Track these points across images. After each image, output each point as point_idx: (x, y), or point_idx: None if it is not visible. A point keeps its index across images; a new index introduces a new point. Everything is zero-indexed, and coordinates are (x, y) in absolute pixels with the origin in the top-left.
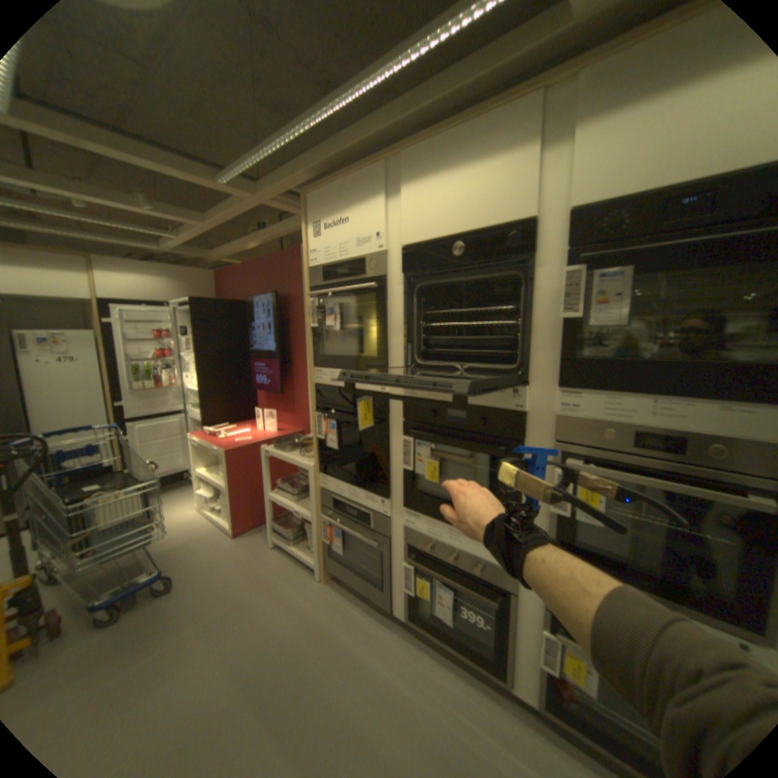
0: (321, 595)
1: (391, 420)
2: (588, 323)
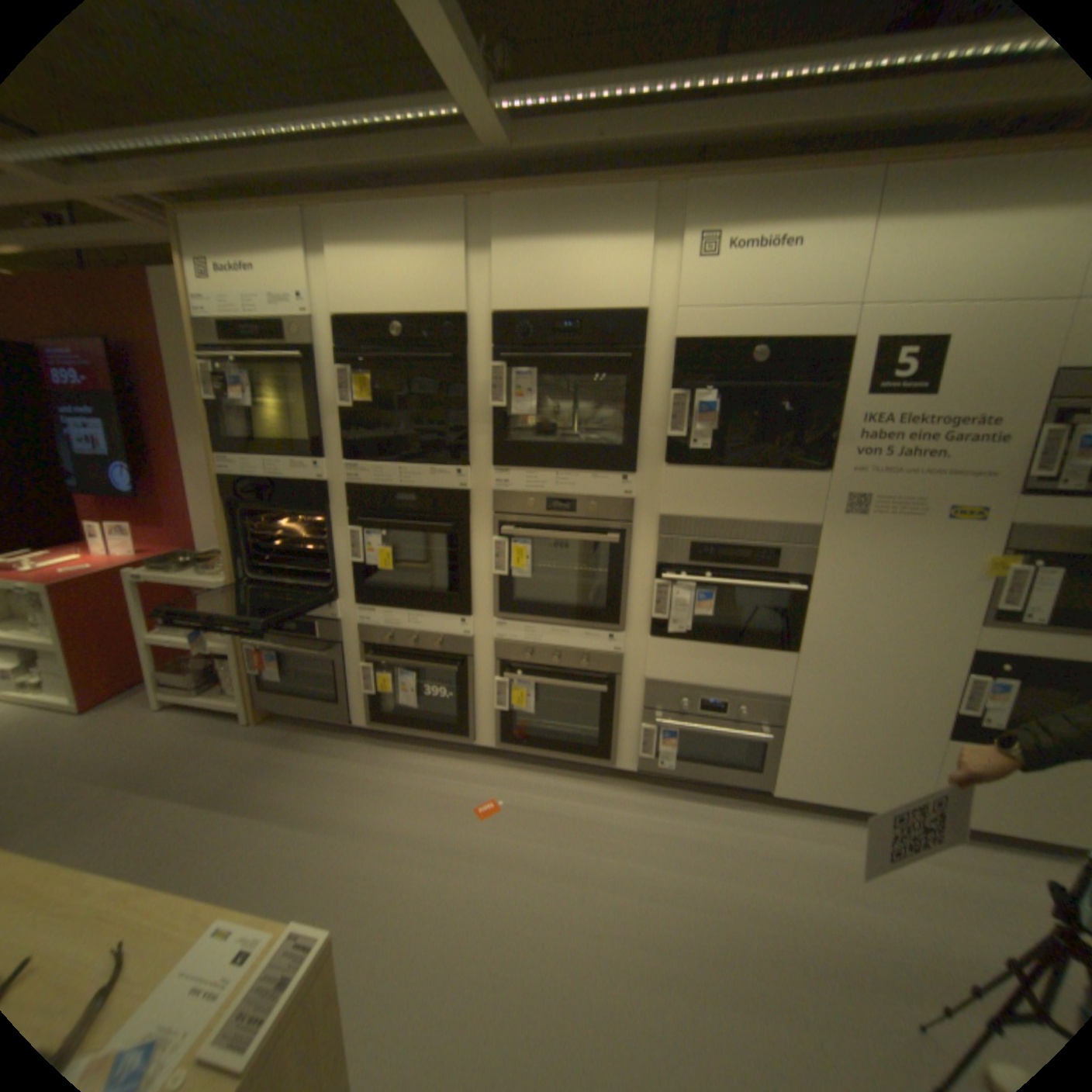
0: (254, 738)
1: (333, 513)
2: (511, 414)
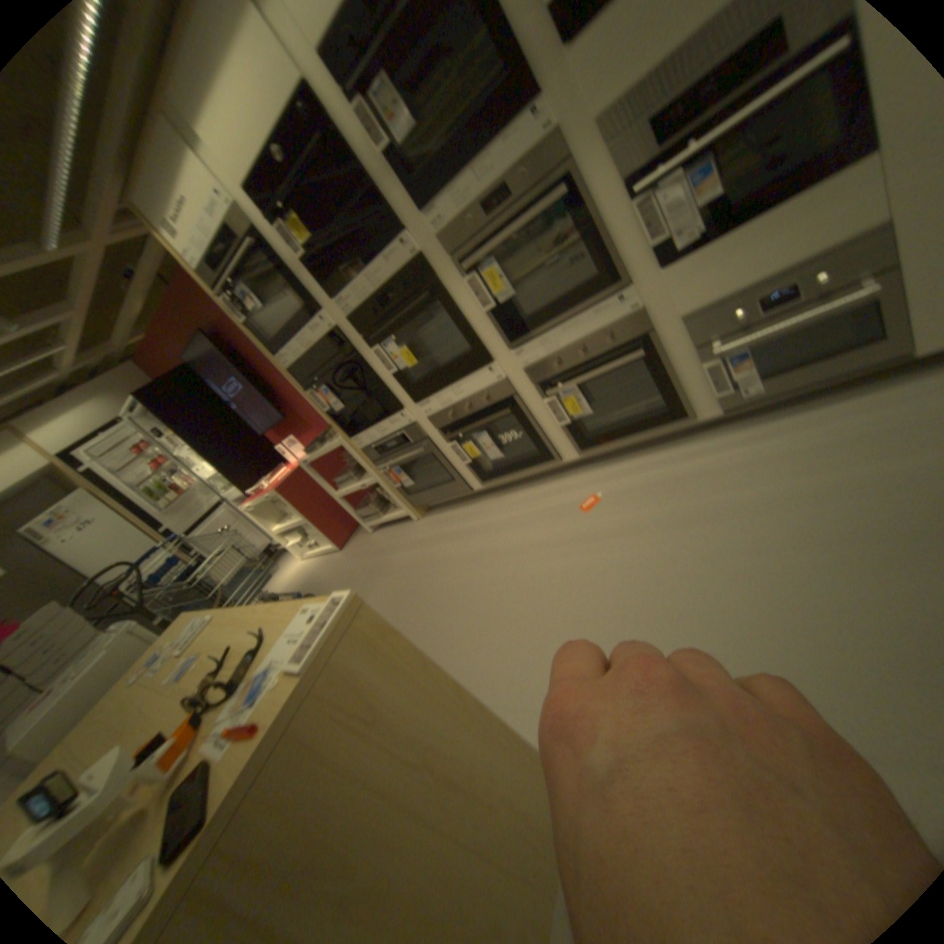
0: (424, 522)
1: (355, 343)
2: (397, 138)
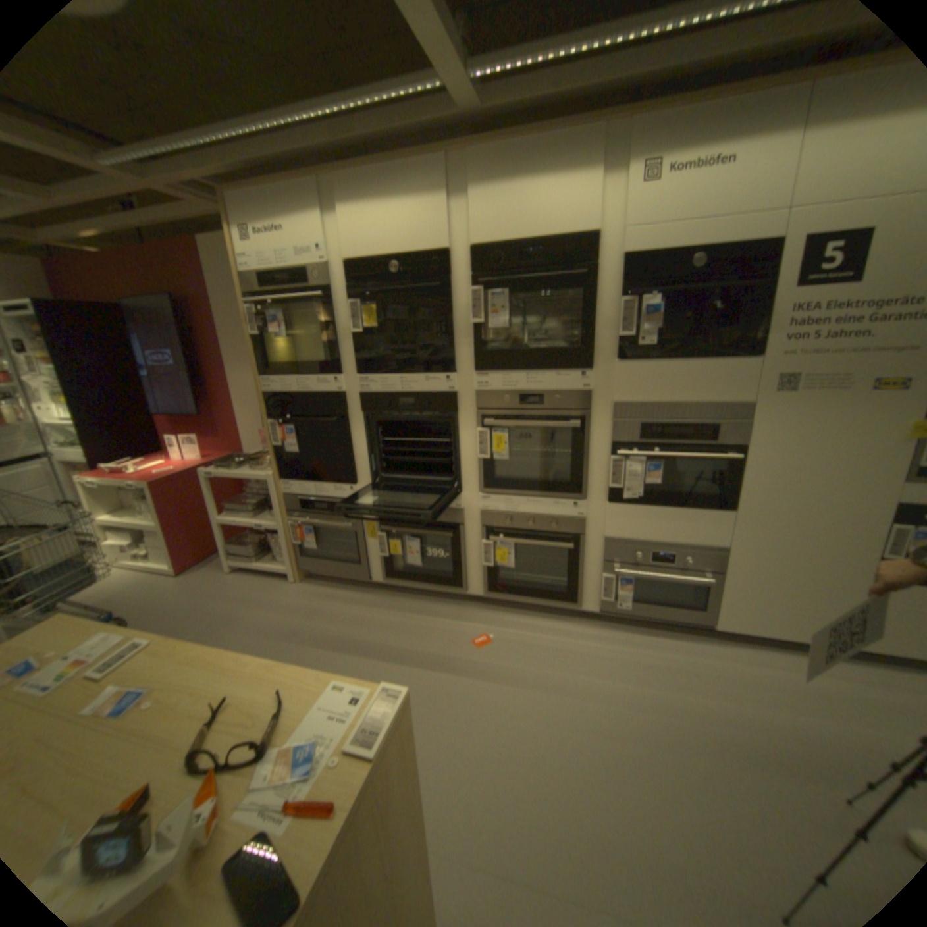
0: (299, 592)
1: (350, 417)
2: (487, 328)
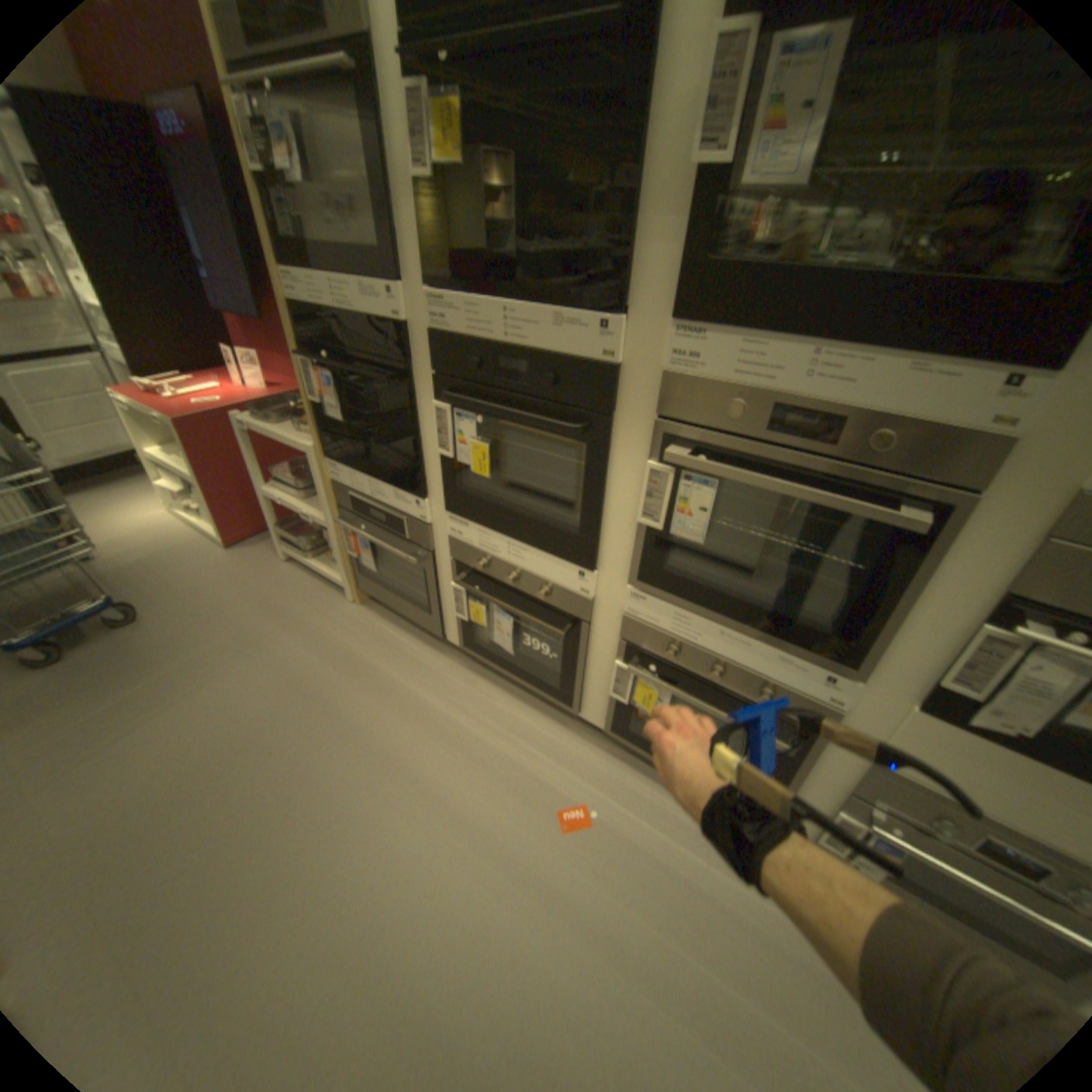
0: (356, 619)
1: (415, 374)
2: (743, 179)
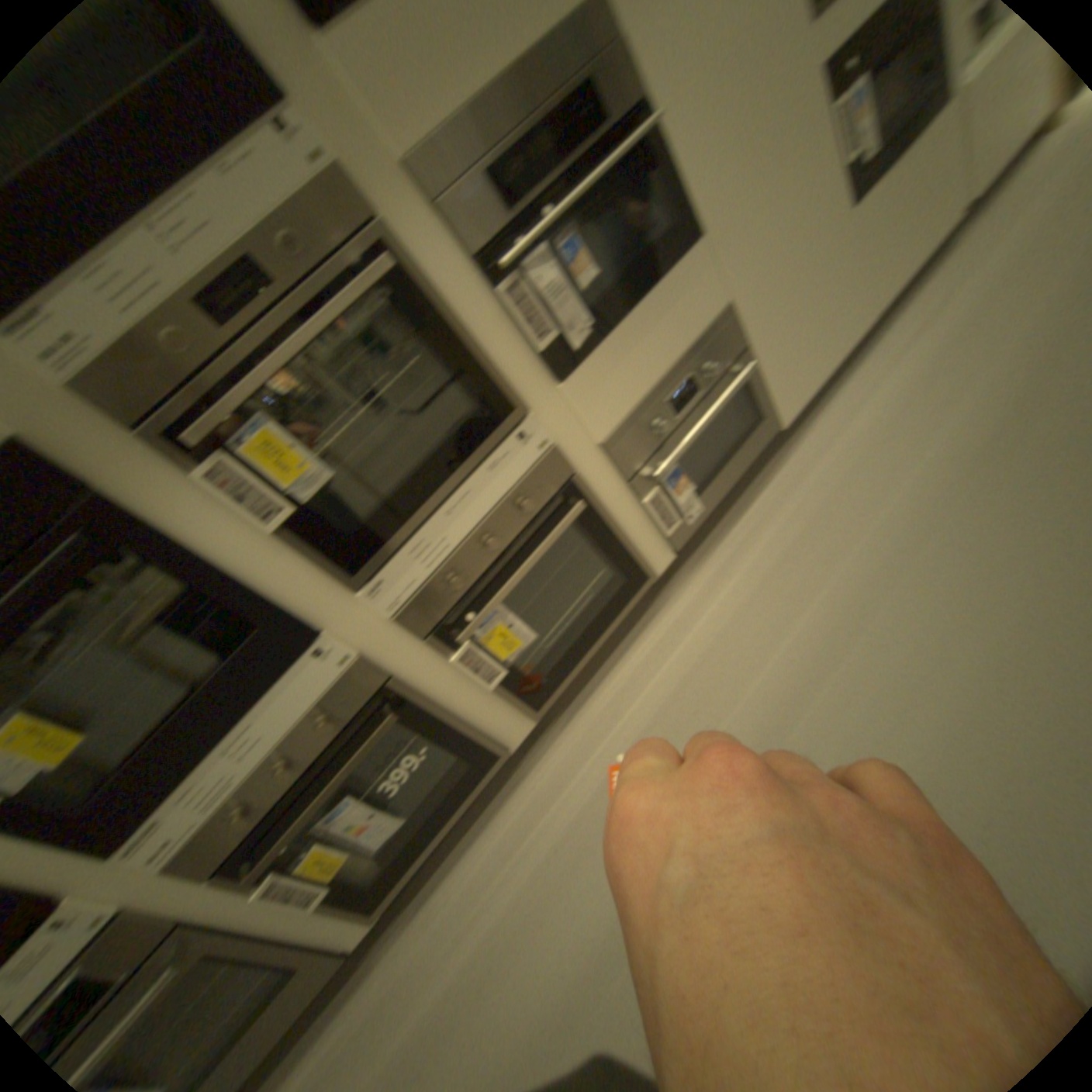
0: None
1: None
2: None
